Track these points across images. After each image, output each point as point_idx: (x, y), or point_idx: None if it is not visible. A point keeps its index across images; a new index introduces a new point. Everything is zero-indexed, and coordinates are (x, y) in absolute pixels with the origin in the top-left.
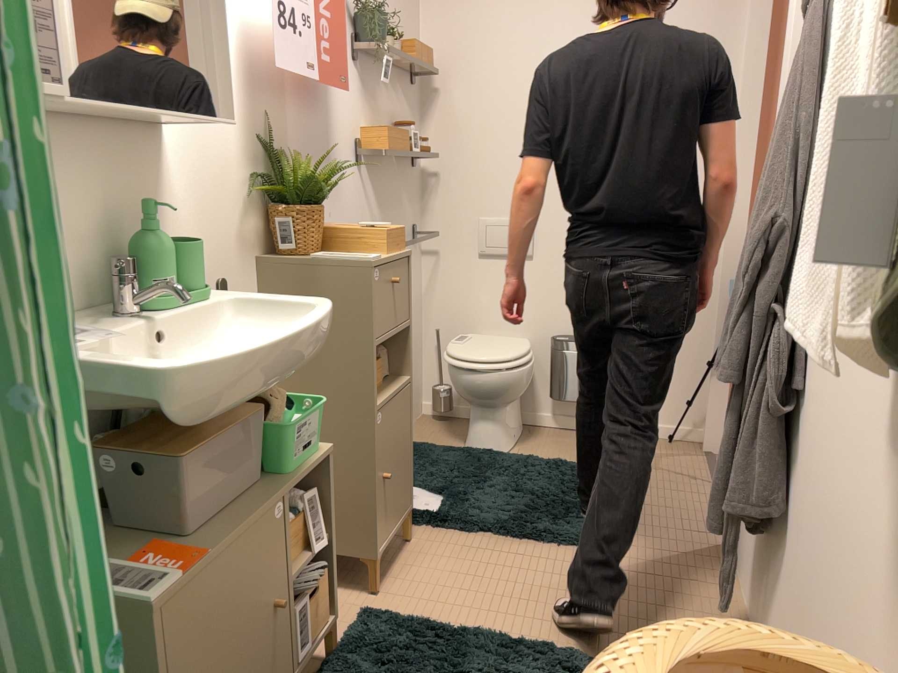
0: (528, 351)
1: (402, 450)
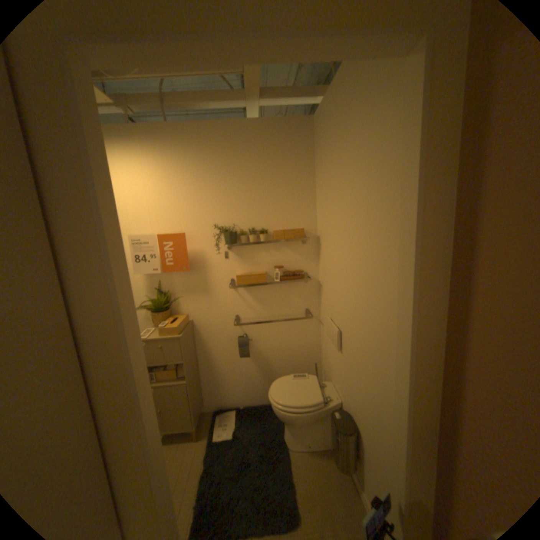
0: (304, 406)
1: (176, 408)
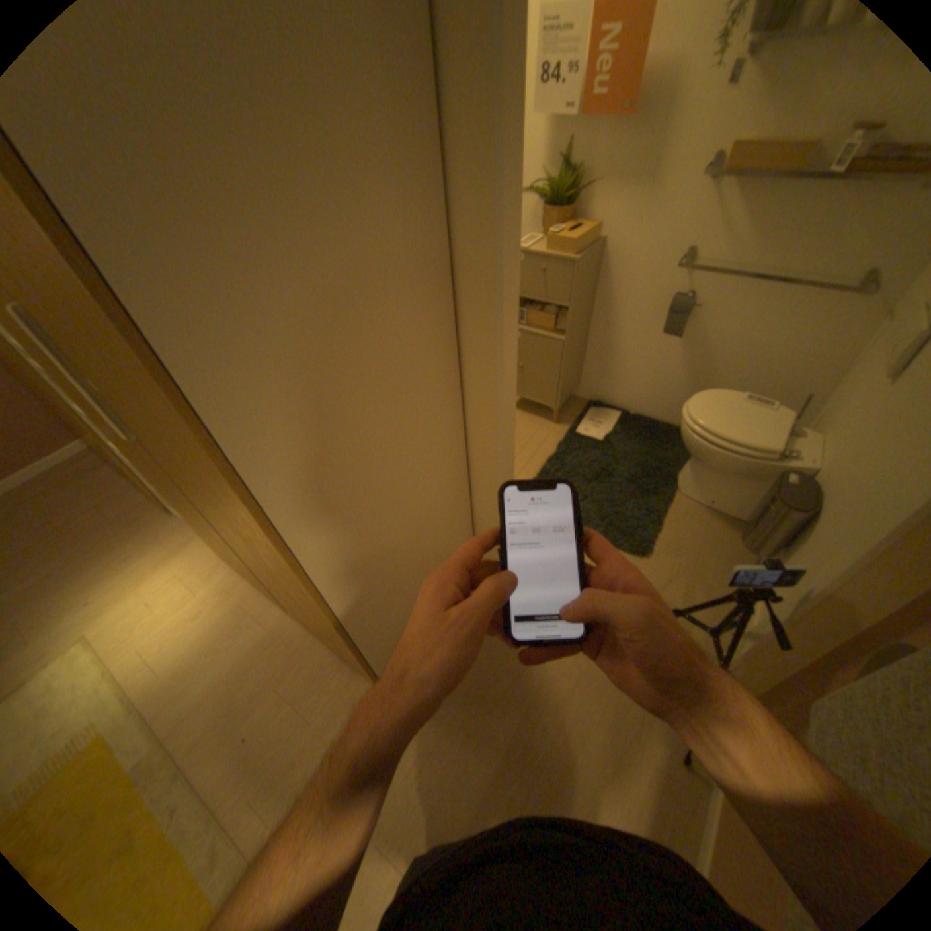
0: (740, 442)
1: (543, 370)
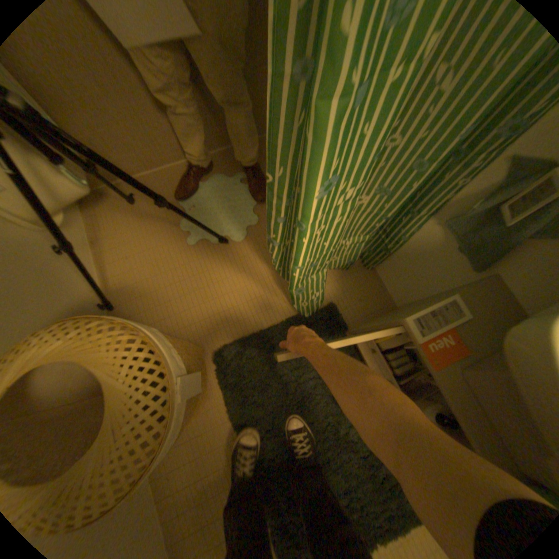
0: None
1: None
